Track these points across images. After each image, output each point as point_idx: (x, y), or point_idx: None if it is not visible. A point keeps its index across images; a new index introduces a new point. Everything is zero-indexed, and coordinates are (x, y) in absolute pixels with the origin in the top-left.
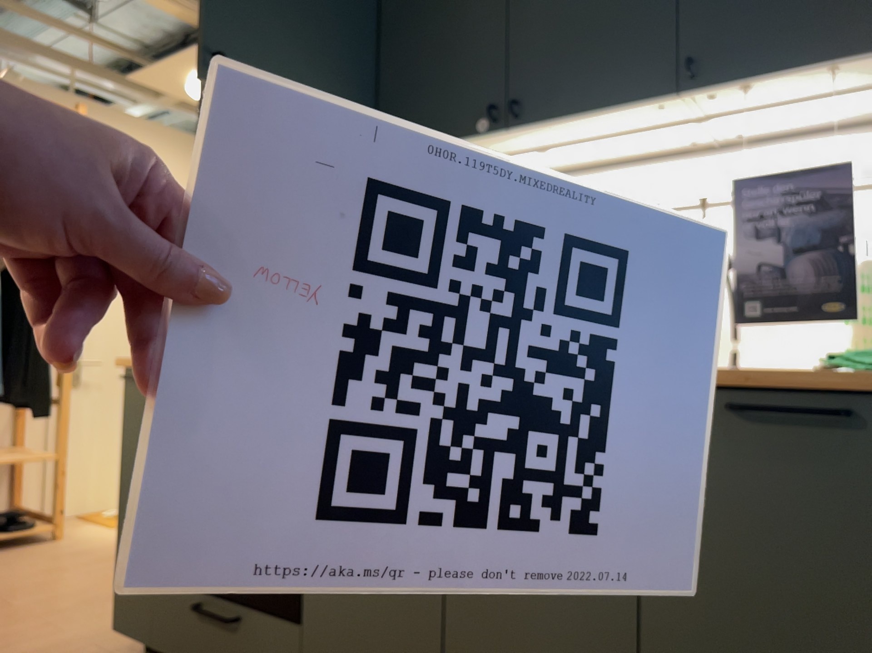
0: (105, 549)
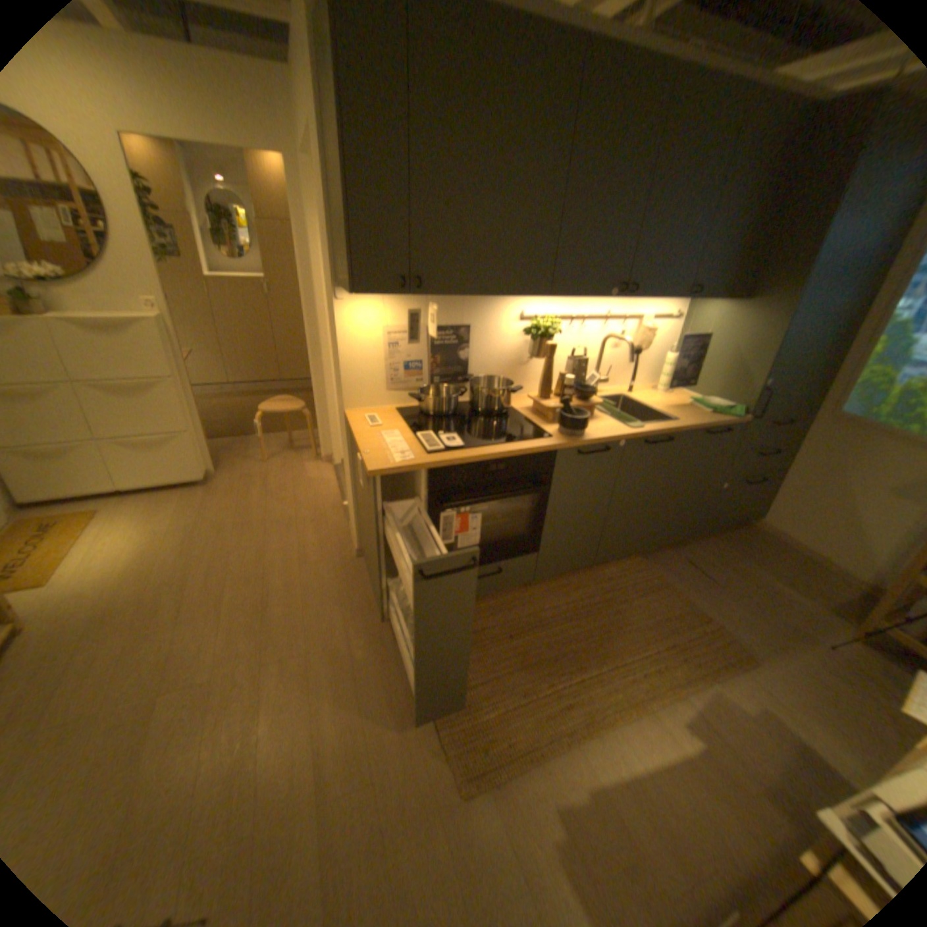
0: (112, 601)
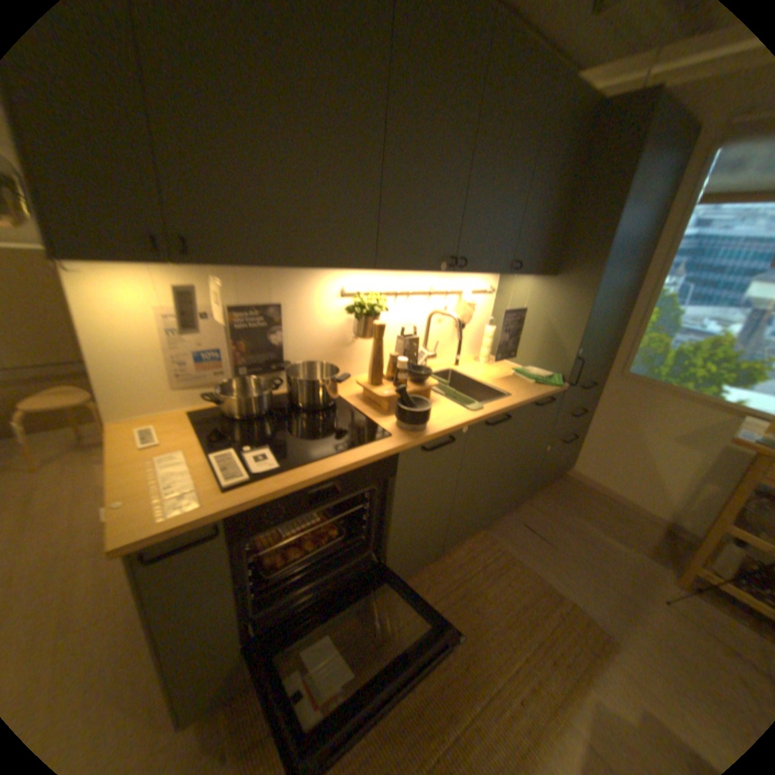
0: None
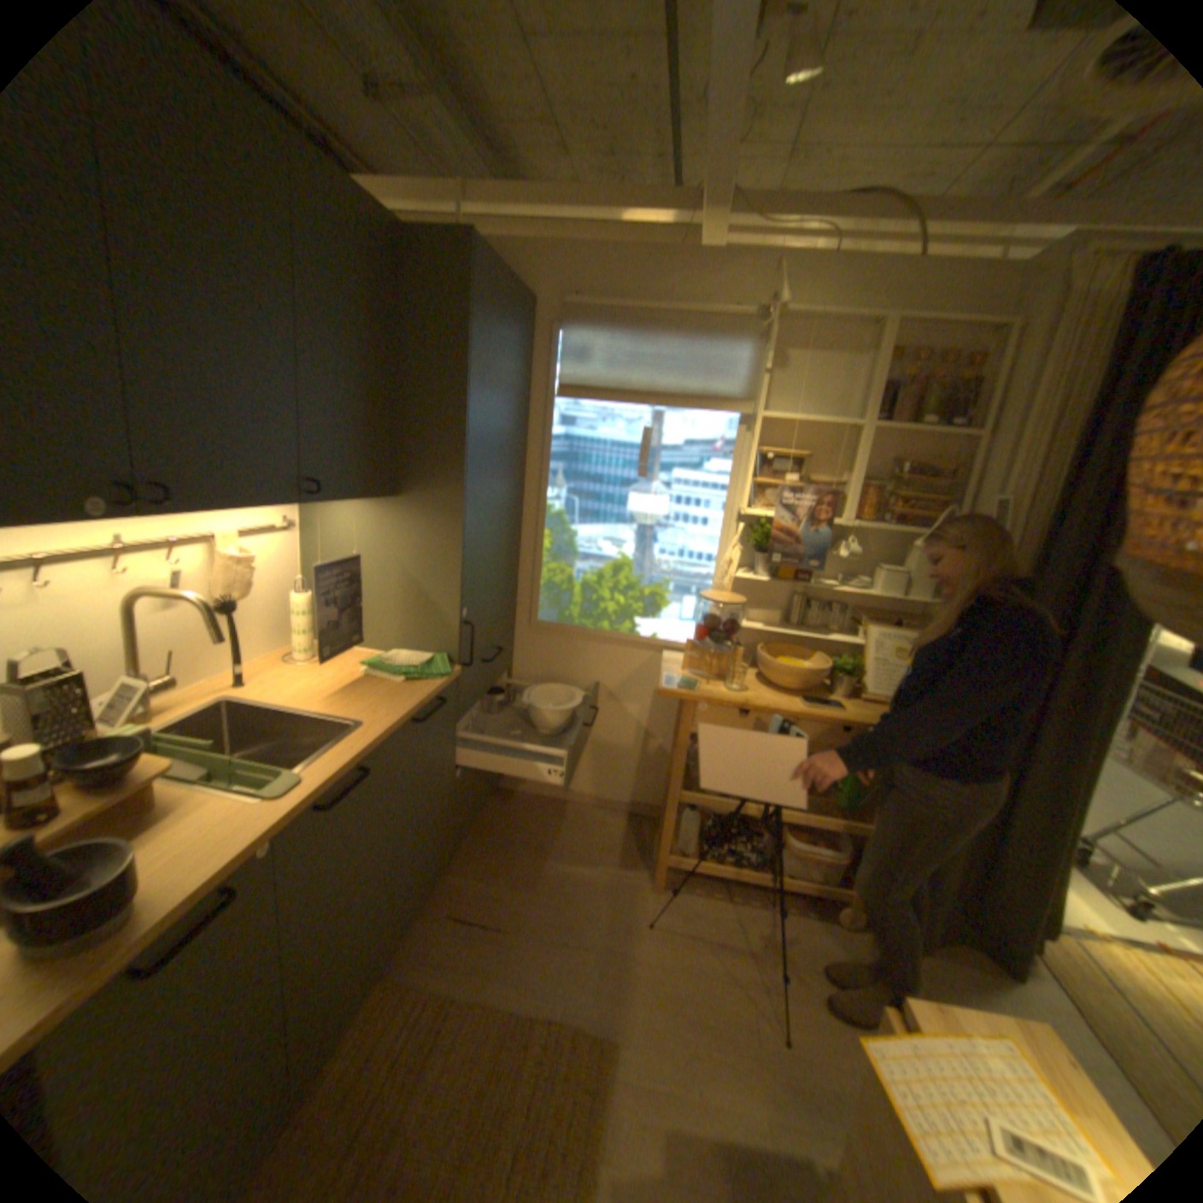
0: None
